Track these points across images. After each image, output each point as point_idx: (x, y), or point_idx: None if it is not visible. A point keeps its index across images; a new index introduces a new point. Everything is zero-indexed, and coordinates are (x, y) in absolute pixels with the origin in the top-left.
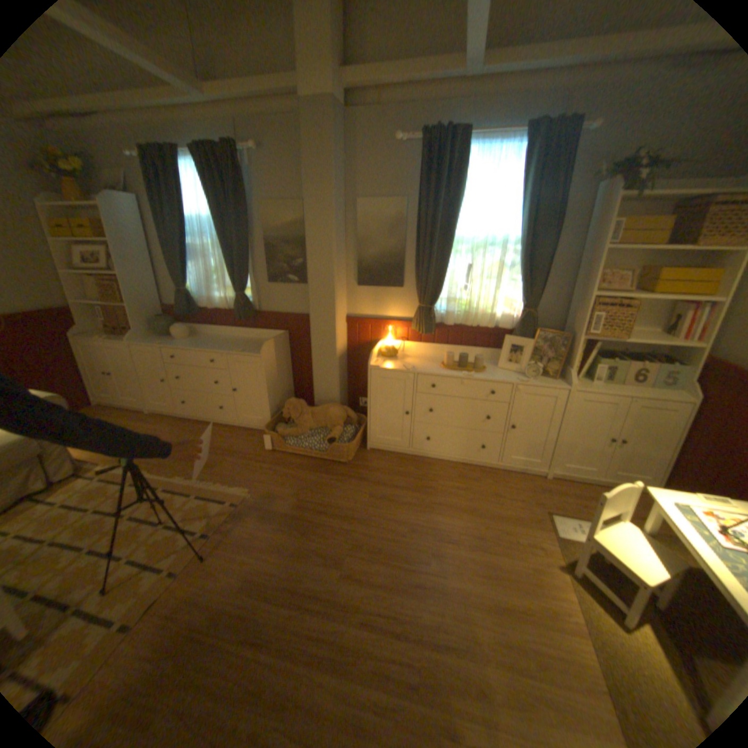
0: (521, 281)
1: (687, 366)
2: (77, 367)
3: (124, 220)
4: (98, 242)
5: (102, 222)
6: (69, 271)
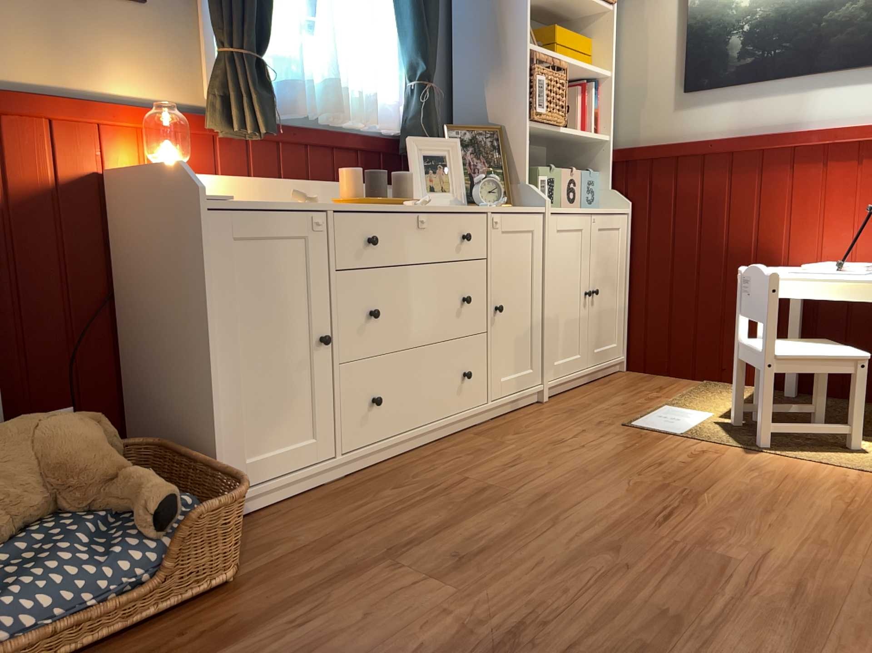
0: (406, 24)
1: (593, 173)
2: None
3: None
4: None
5: None
6: None
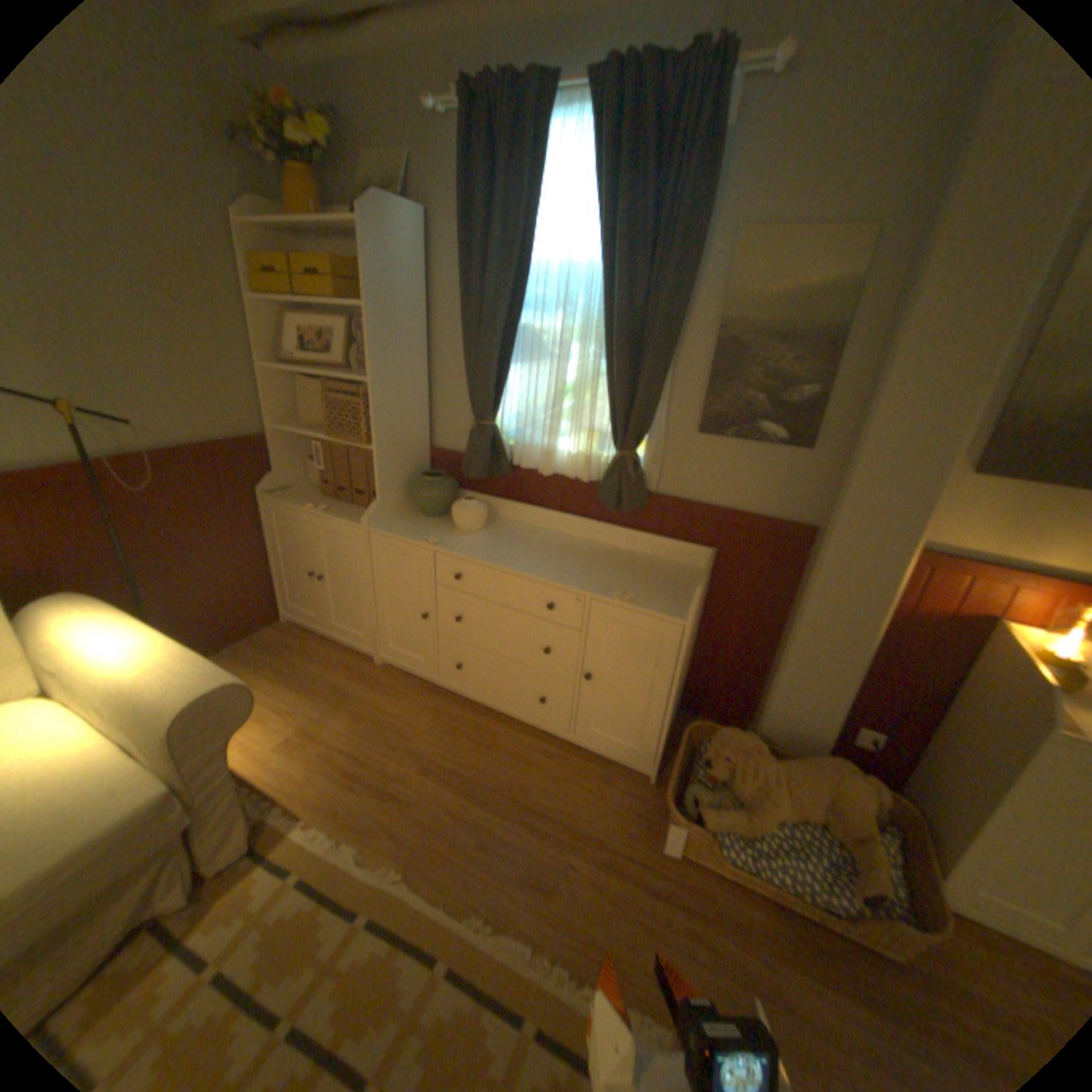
0: None
1: None
2: (266, 549)
3: (400, 258)
4: (335, 305)
5: (354, 261)
6: (275, 362)
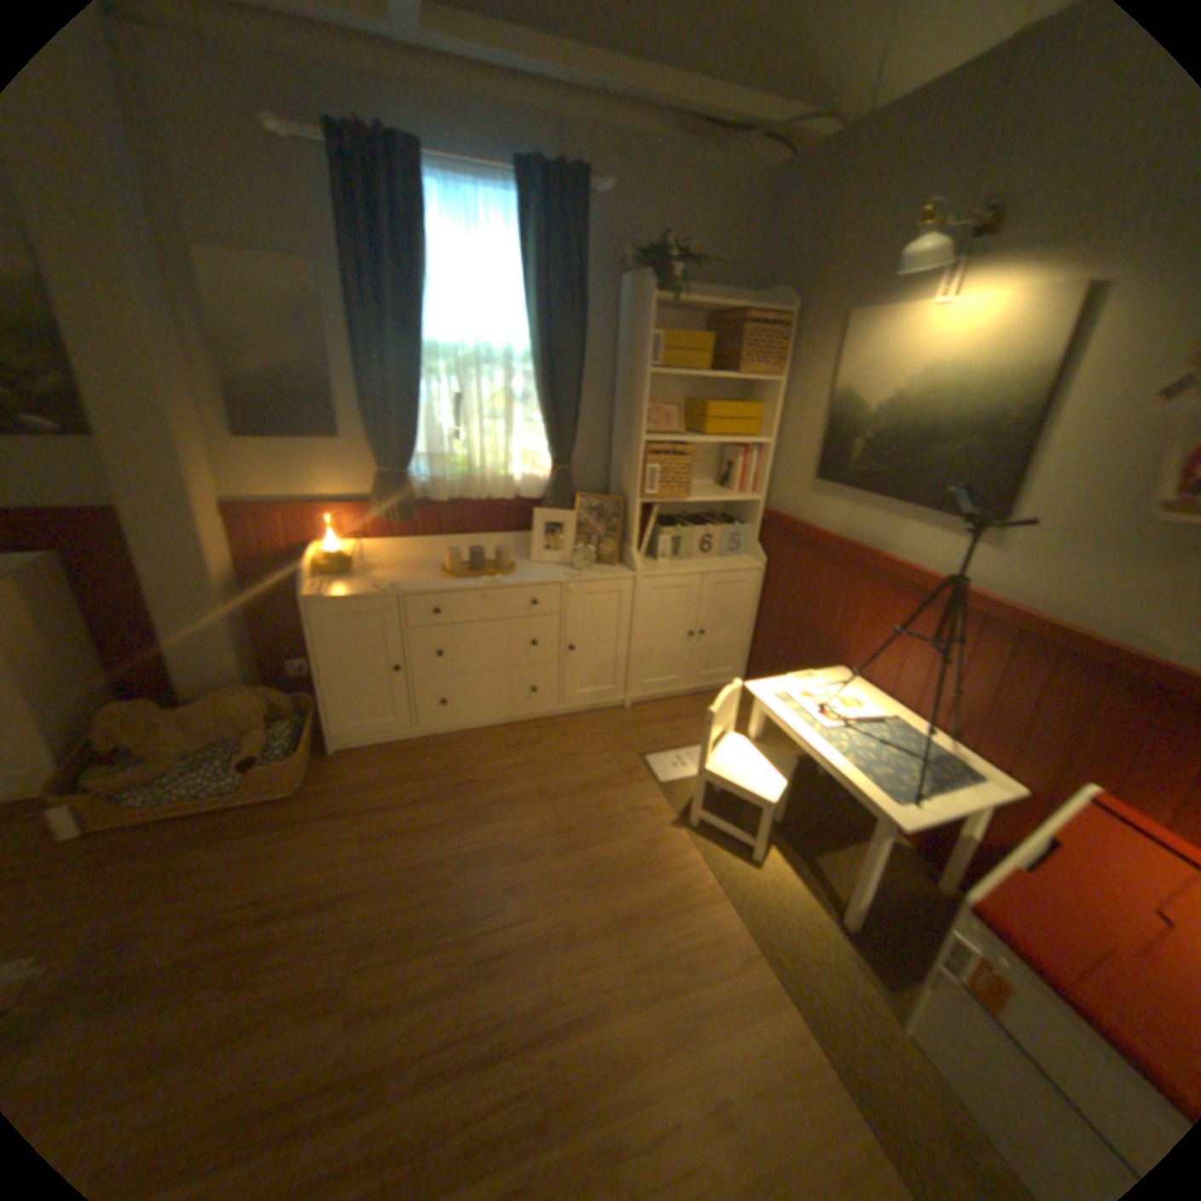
0: (542, 422)
1: (744, 525)
2: None
3: None
4: None
5: None
6: None
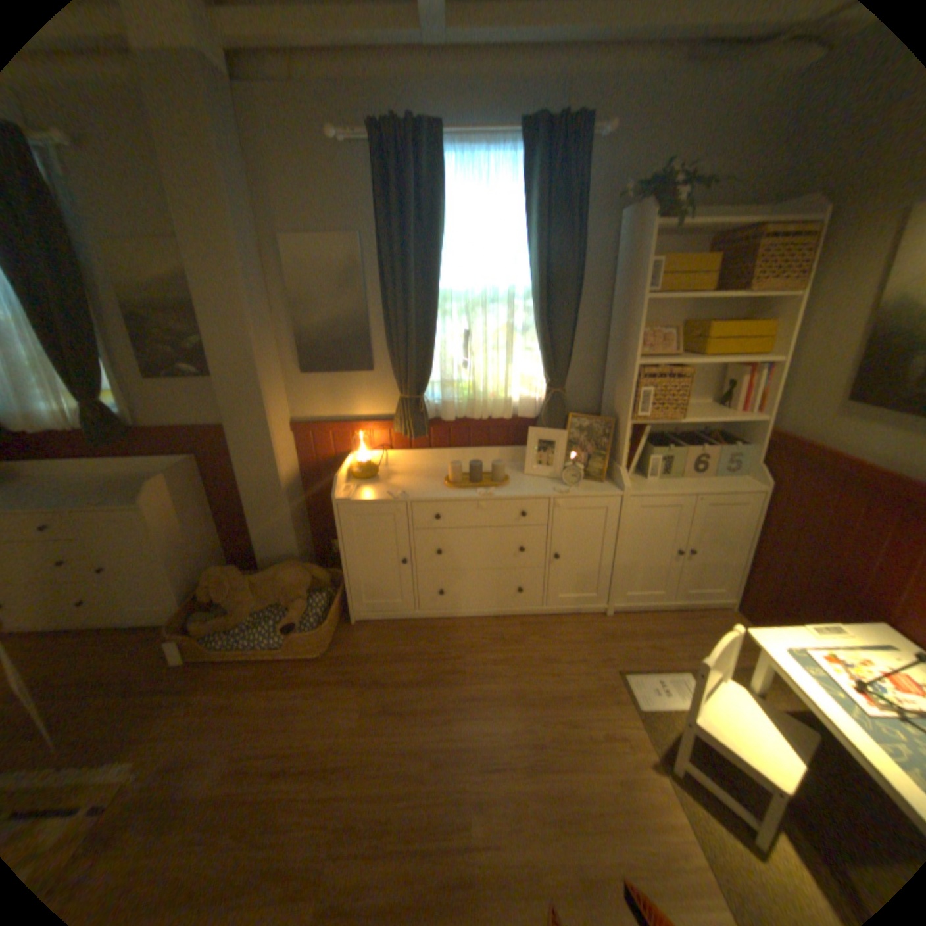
0: (540, 350)
1: (750, 444)
2: None
3: None
4: None
5: None
6: None
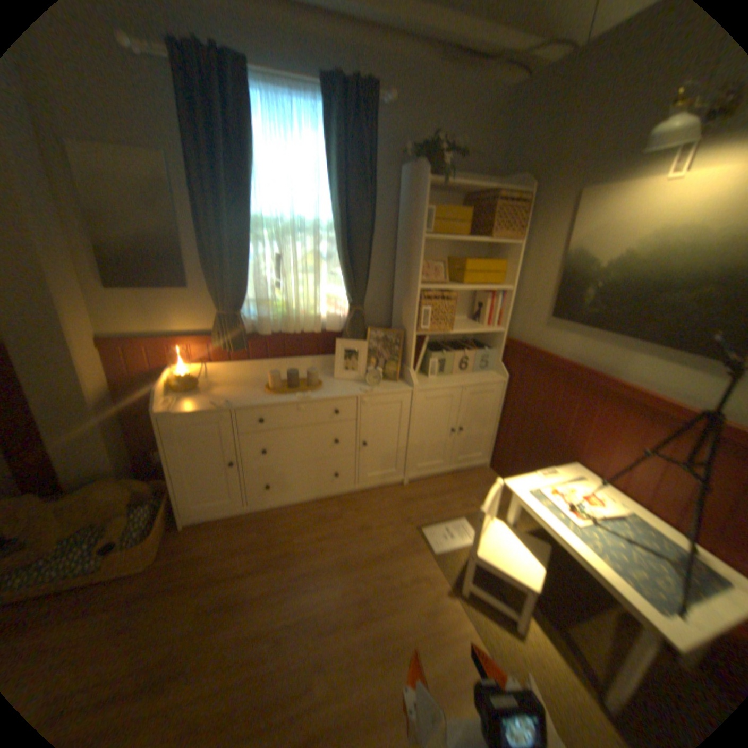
0: (343, 275)
1: (493, 349)
2: None
3: None
4: None
5: None
6: None
